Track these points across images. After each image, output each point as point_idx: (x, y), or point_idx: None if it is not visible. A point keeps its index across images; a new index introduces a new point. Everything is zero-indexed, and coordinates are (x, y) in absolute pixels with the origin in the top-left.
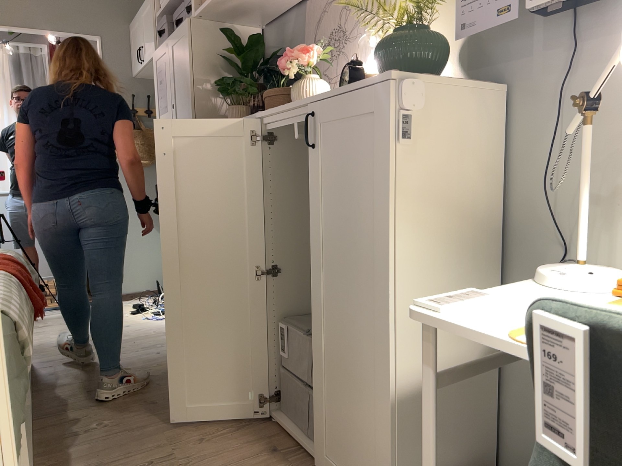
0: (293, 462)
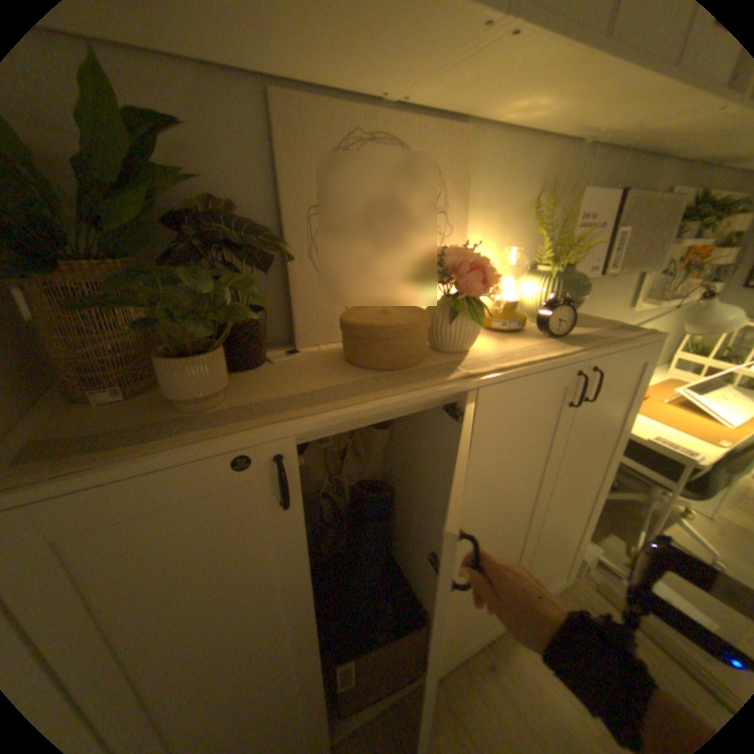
0: (500, 649)
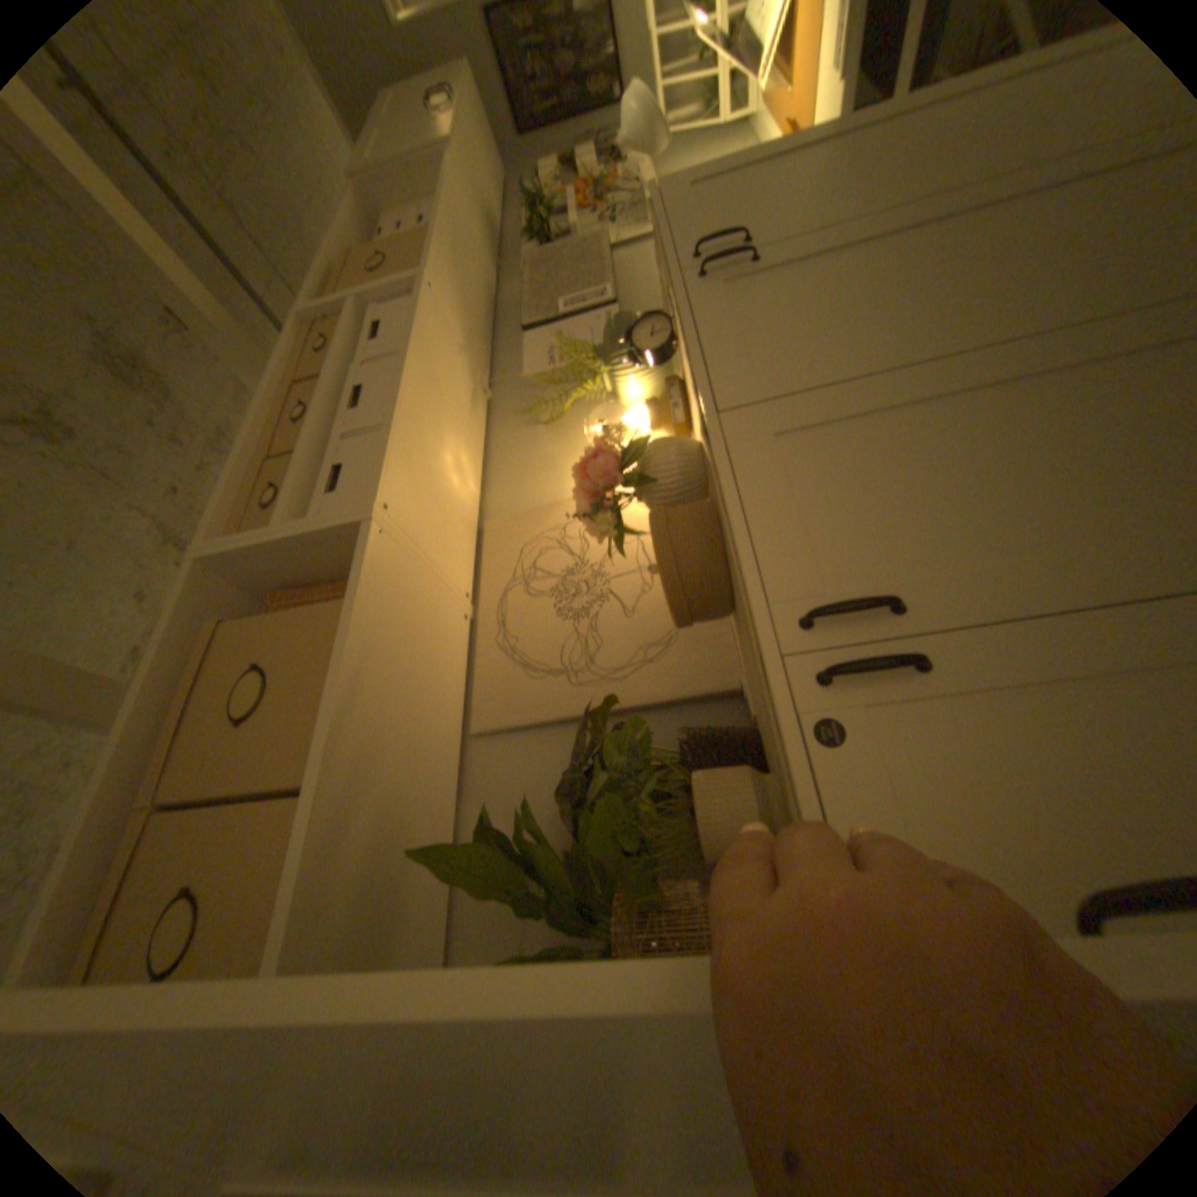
0: None
